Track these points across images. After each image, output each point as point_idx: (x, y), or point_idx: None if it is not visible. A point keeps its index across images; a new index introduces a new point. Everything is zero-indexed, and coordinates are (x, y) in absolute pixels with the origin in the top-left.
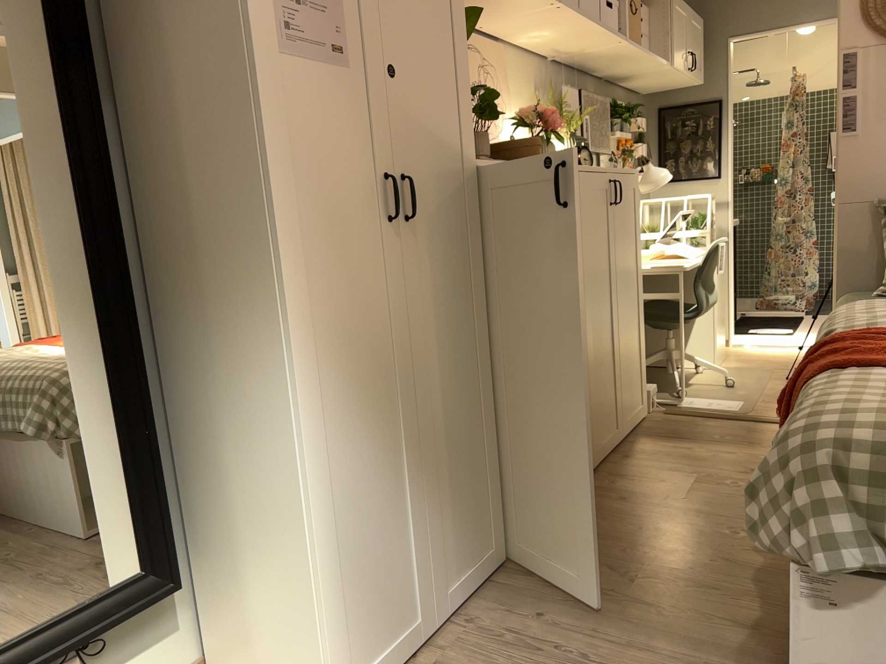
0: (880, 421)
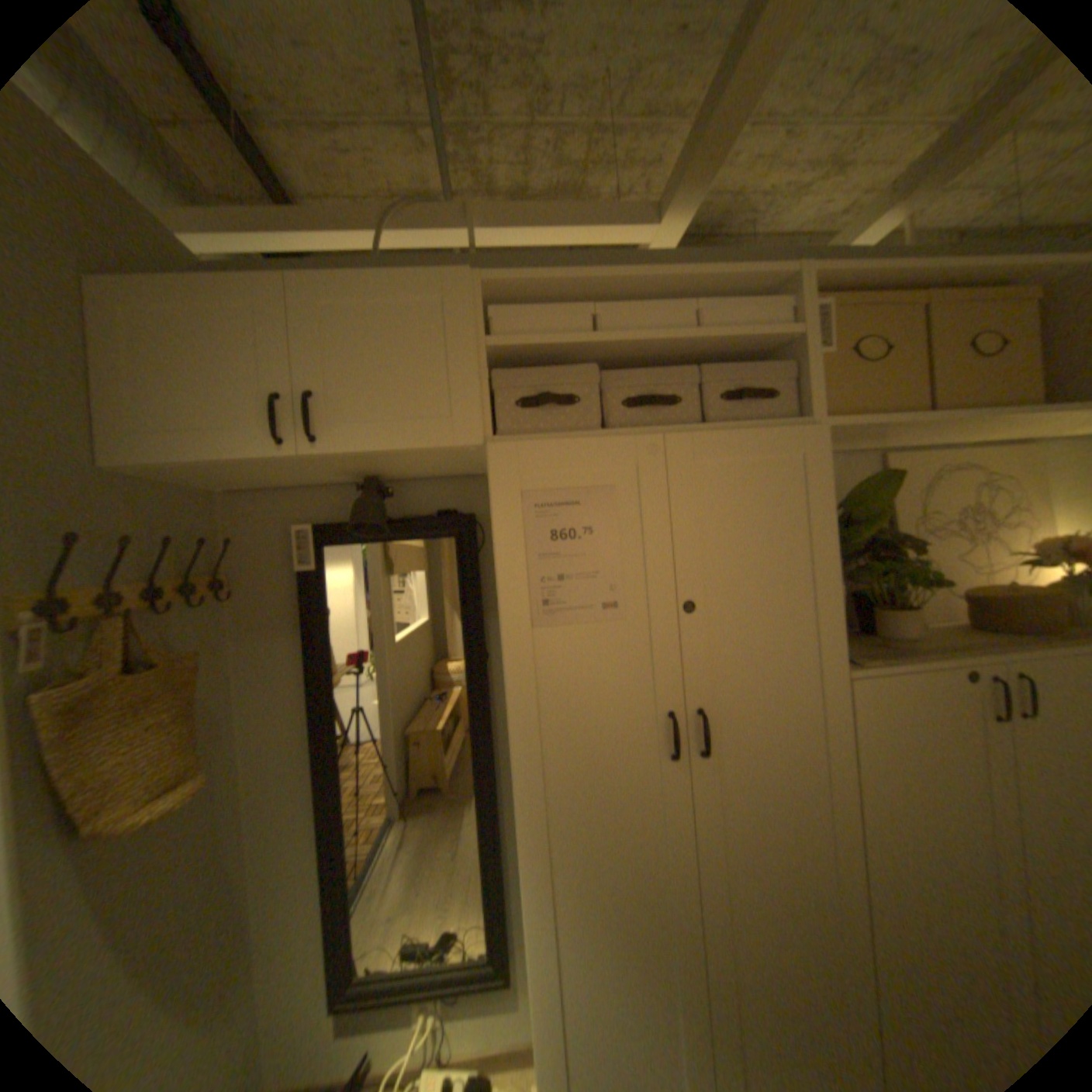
0: None
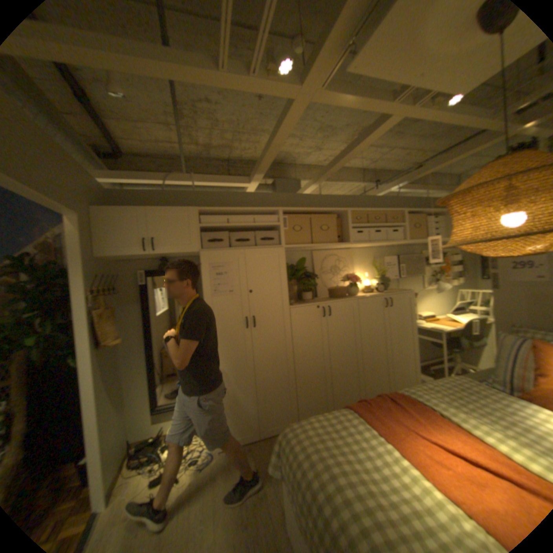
0: (302, 431)
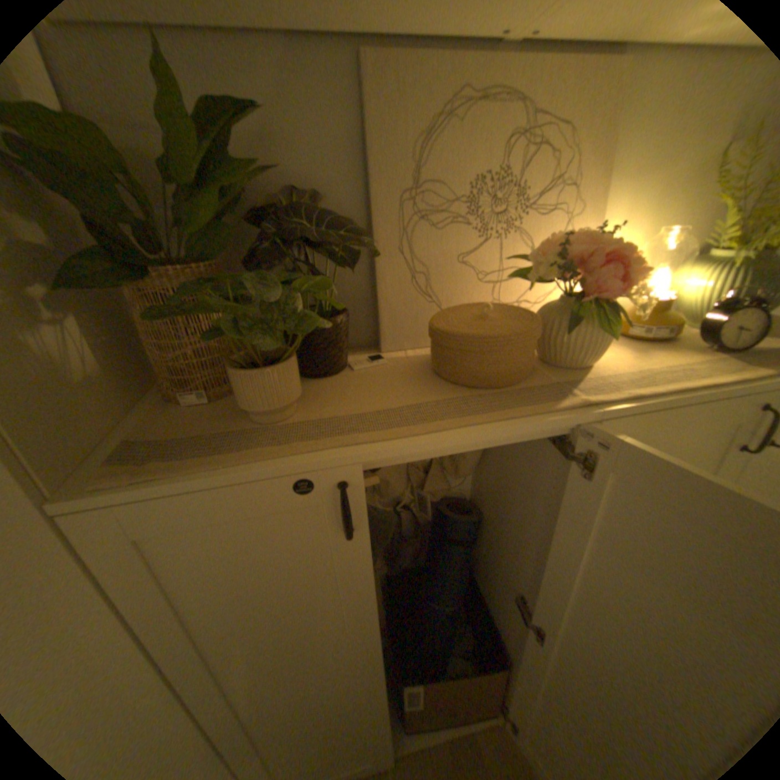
0: None
